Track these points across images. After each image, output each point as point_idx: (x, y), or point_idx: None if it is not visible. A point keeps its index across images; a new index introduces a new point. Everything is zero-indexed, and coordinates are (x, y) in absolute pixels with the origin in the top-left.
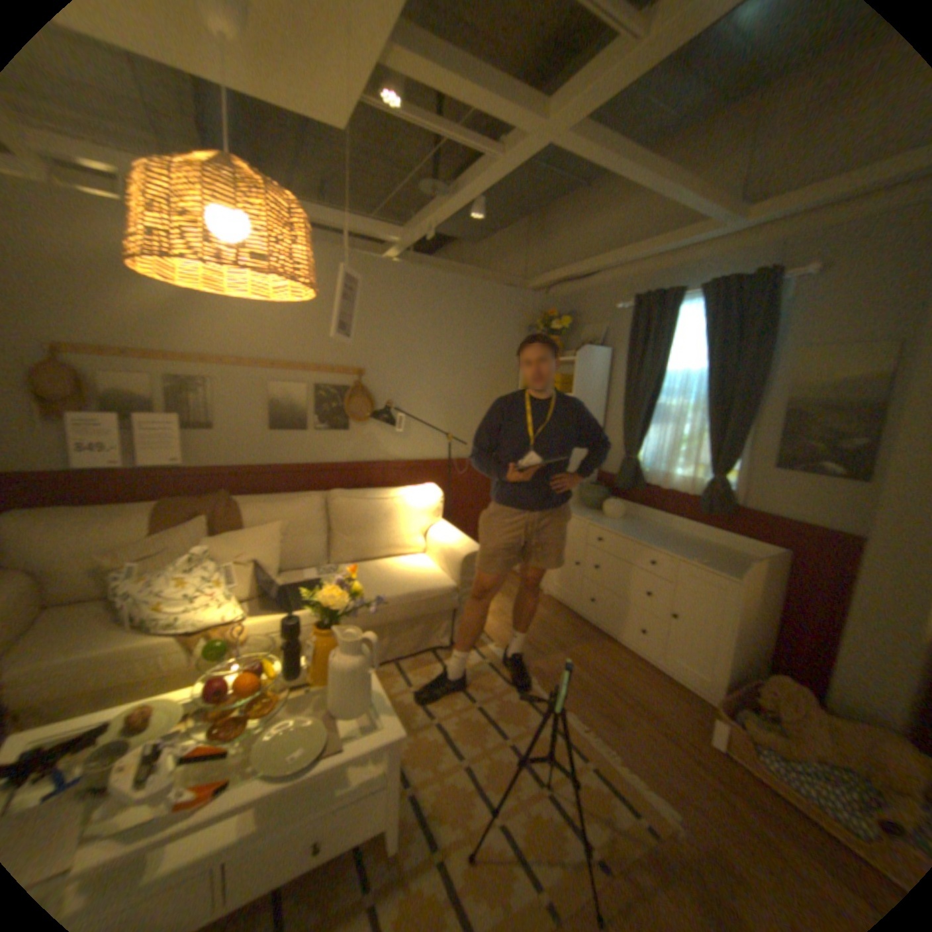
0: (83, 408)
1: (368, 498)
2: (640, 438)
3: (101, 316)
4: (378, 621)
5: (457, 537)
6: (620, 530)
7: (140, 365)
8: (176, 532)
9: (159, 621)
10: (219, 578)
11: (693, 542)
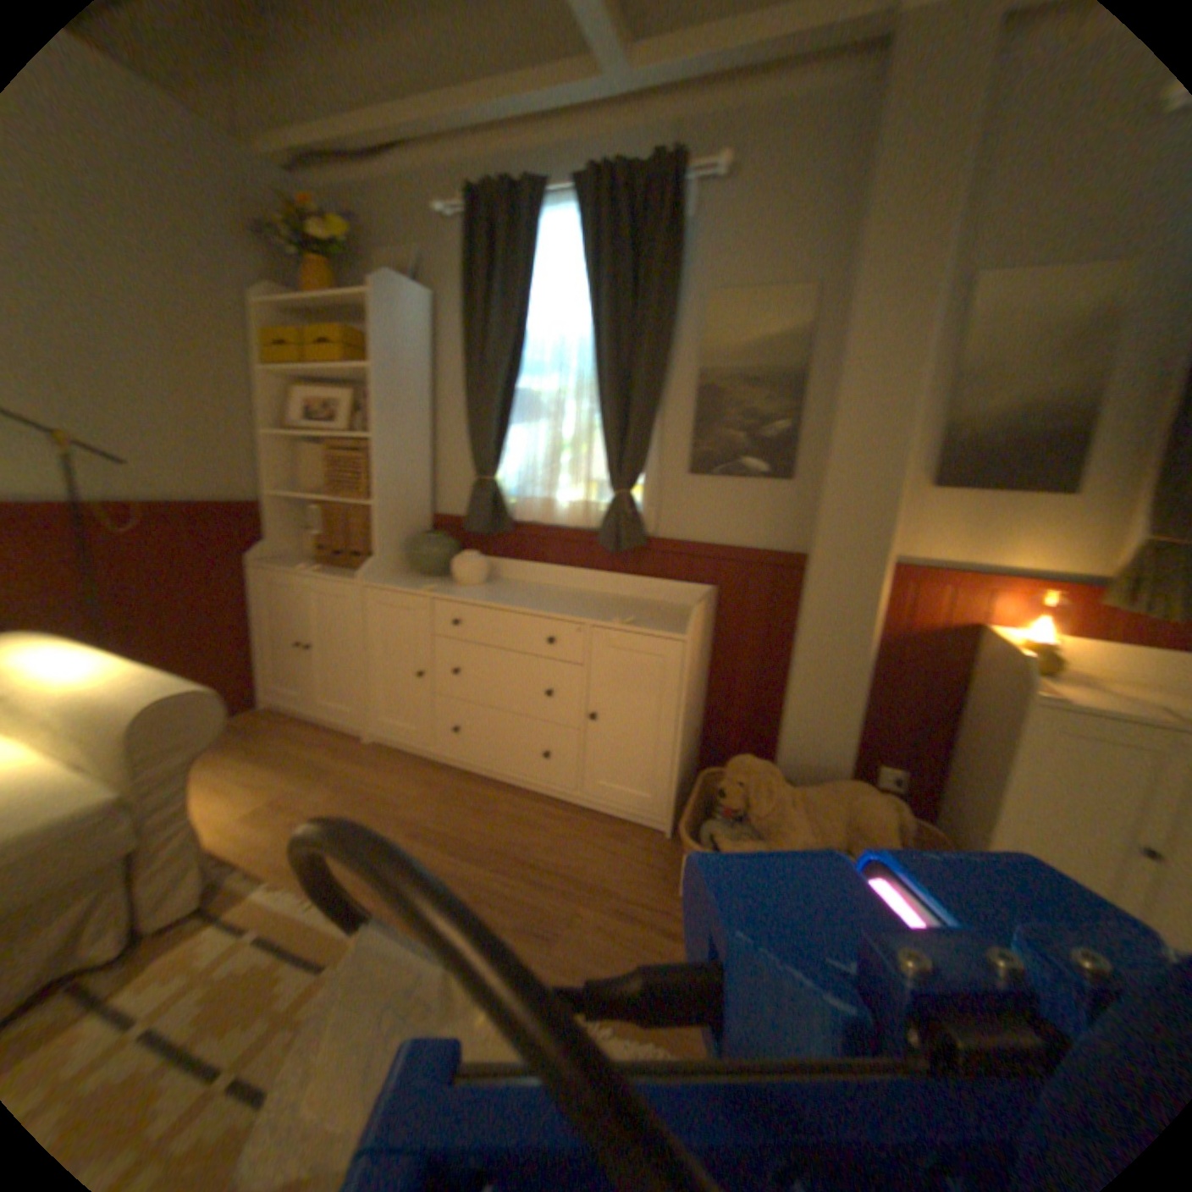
0: None
1: None
2: (499, 447)
3: None
4: None
5: (113, 673)
6: (489, 599)
7: None
8: None
9: None
10: None
11: (595, 598)
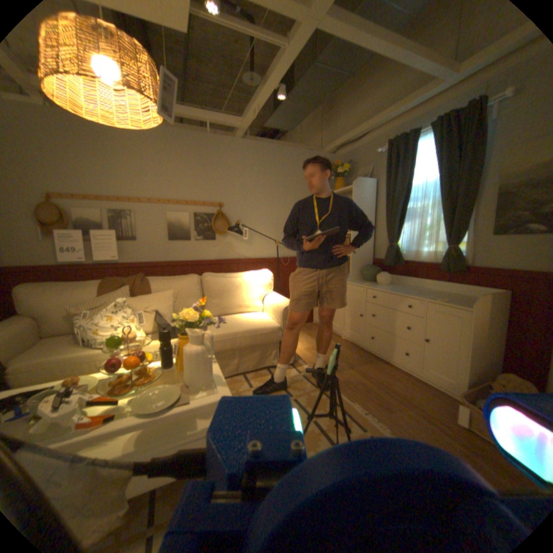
0: (65, 226)
1: (227, 276)
2: (399, 231)
3: (75, 176)
4: (230, 345)
5: (282, 298)
6: (388, 289)
7: (96, 202)
8: (113, 293)
9: (98, 338)
10: (135, 317)
11: (439, 293)
